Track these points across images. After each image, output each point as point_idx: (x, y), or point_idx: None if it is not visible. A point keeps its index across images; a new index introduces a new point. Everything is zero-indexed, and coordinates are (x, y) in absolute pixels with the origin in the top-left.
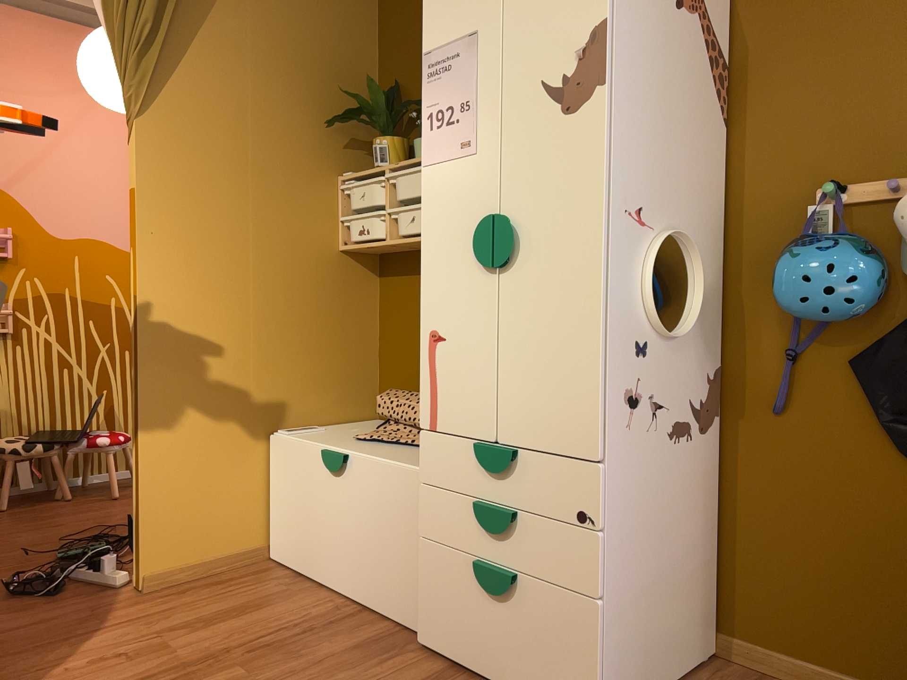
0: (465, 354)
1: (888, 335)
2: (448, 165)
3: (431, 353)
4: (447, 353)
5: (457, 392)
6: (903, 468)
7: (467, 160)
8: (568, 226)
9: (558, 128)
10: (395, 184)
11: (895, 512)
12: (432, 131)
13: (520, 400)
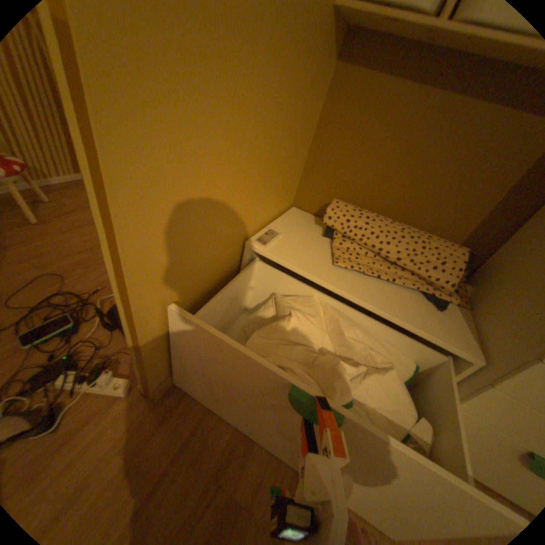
0: None
1: None
2: None
3: None
4: None
5: None
6: None
7: None
8: None
9: None
10: None
11: None
12: None
13: None
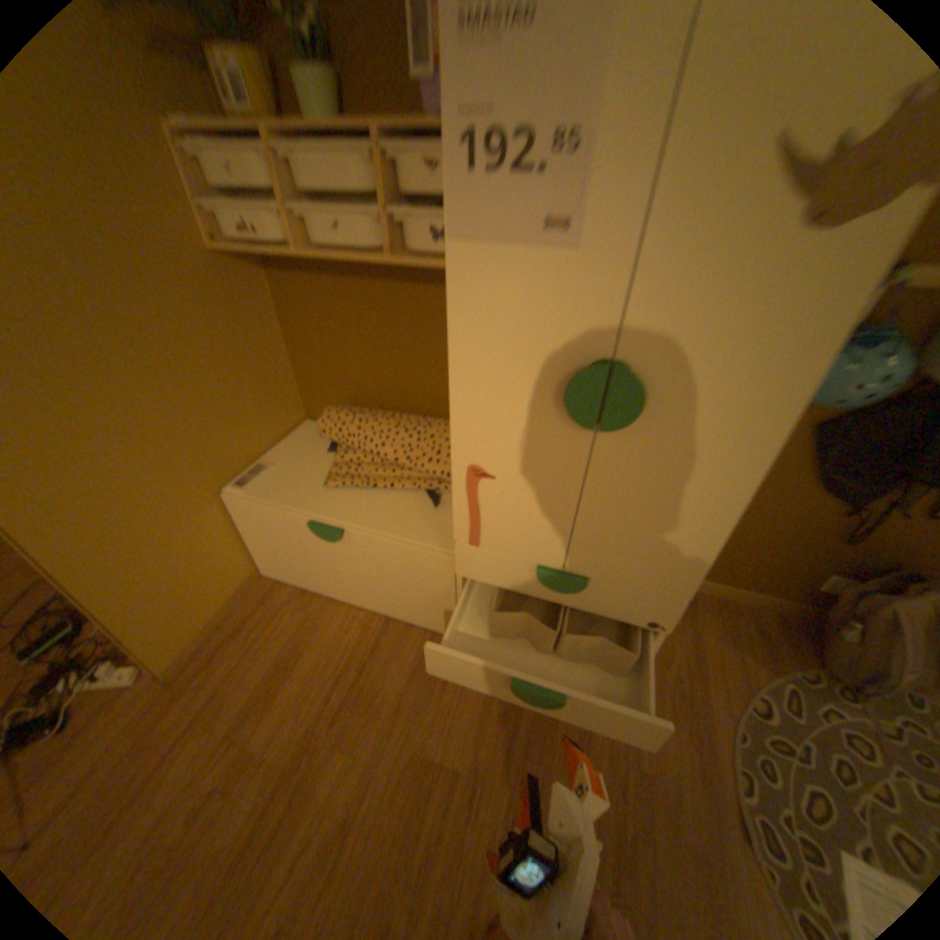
0: (528, 499)
1: (866, 412)
2: (512, 251)
3: (471, 485)
4: (497, 491)
5: (511, 526)
6: (815, 494)
7: (558, 255)
8: (738, 405)
9: (782, 250)
10: (282, 156)
11: (795, 515)
12: (472, 171)
13: (601, 547)
